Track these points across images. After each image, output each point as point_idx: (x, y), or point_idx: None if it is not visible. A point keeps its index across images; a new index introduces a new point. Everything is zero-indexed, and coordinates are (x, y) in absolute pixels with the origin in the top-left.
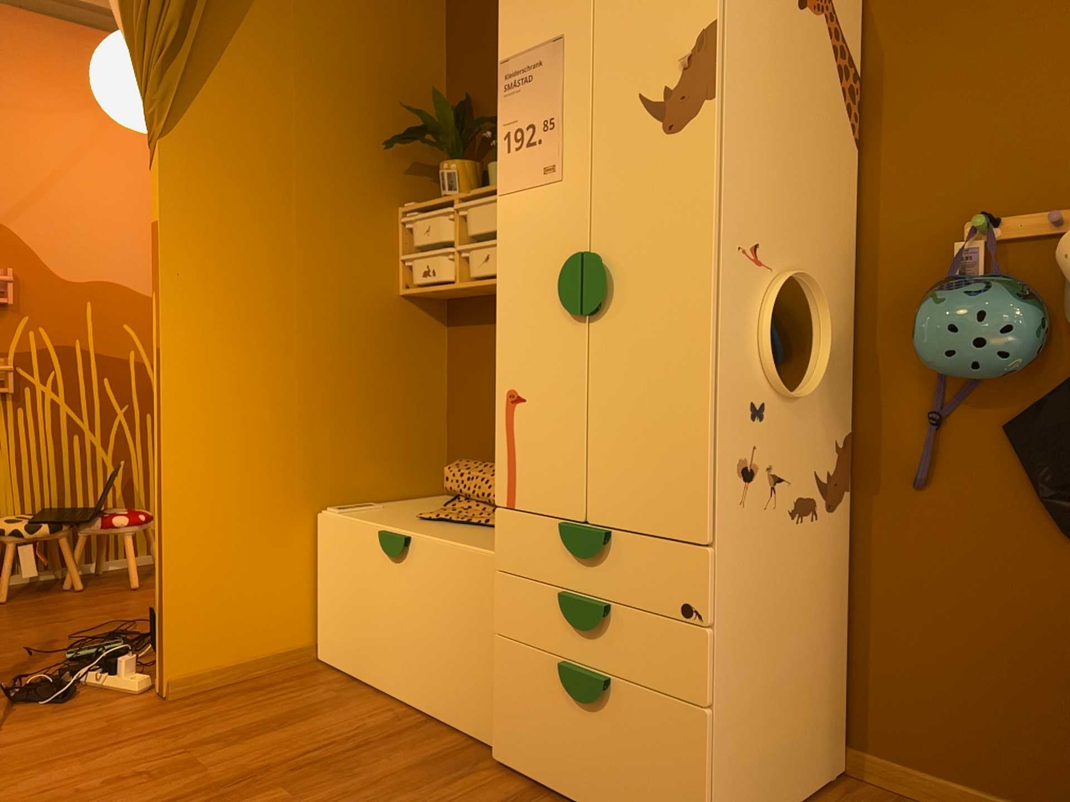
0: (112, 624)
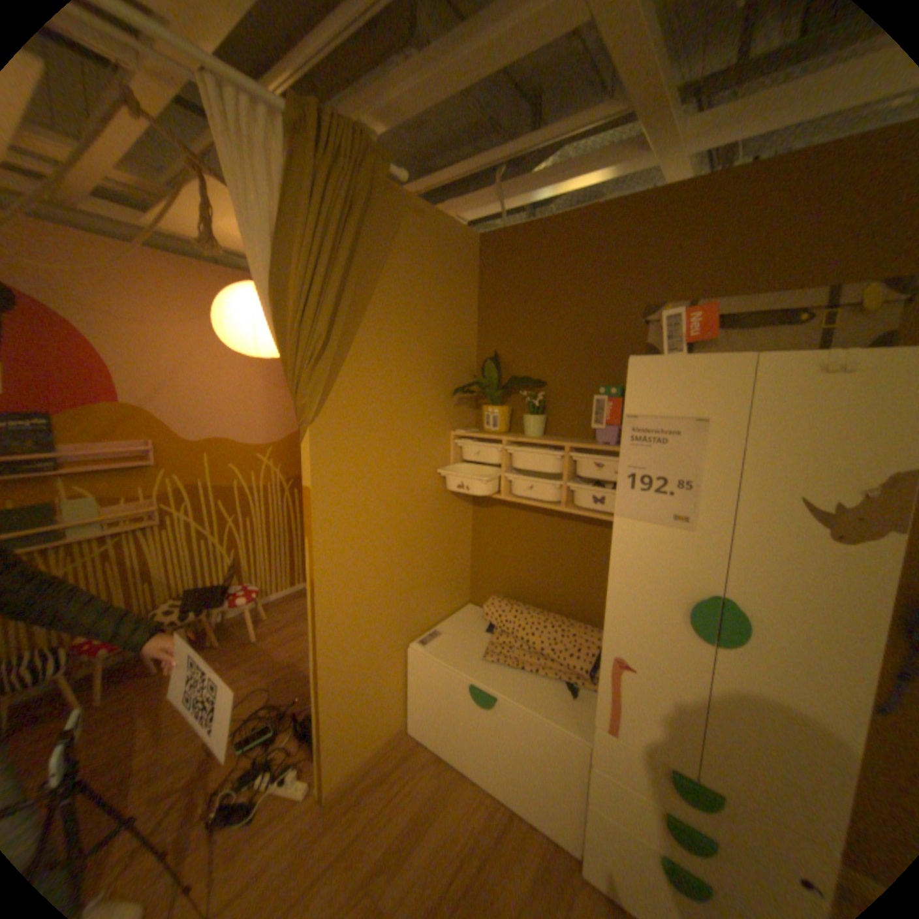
0: (253, 696)
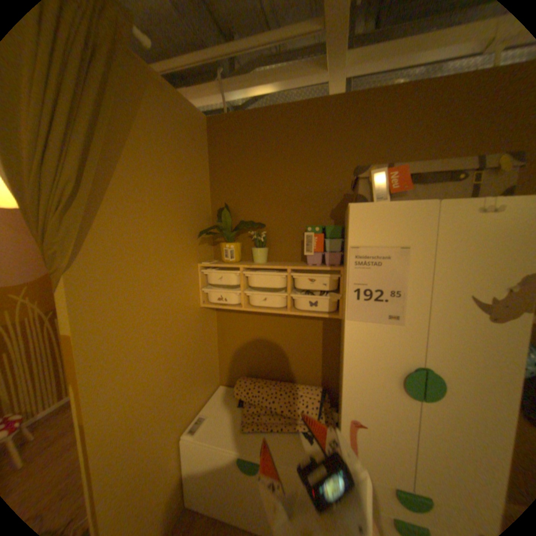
0: None
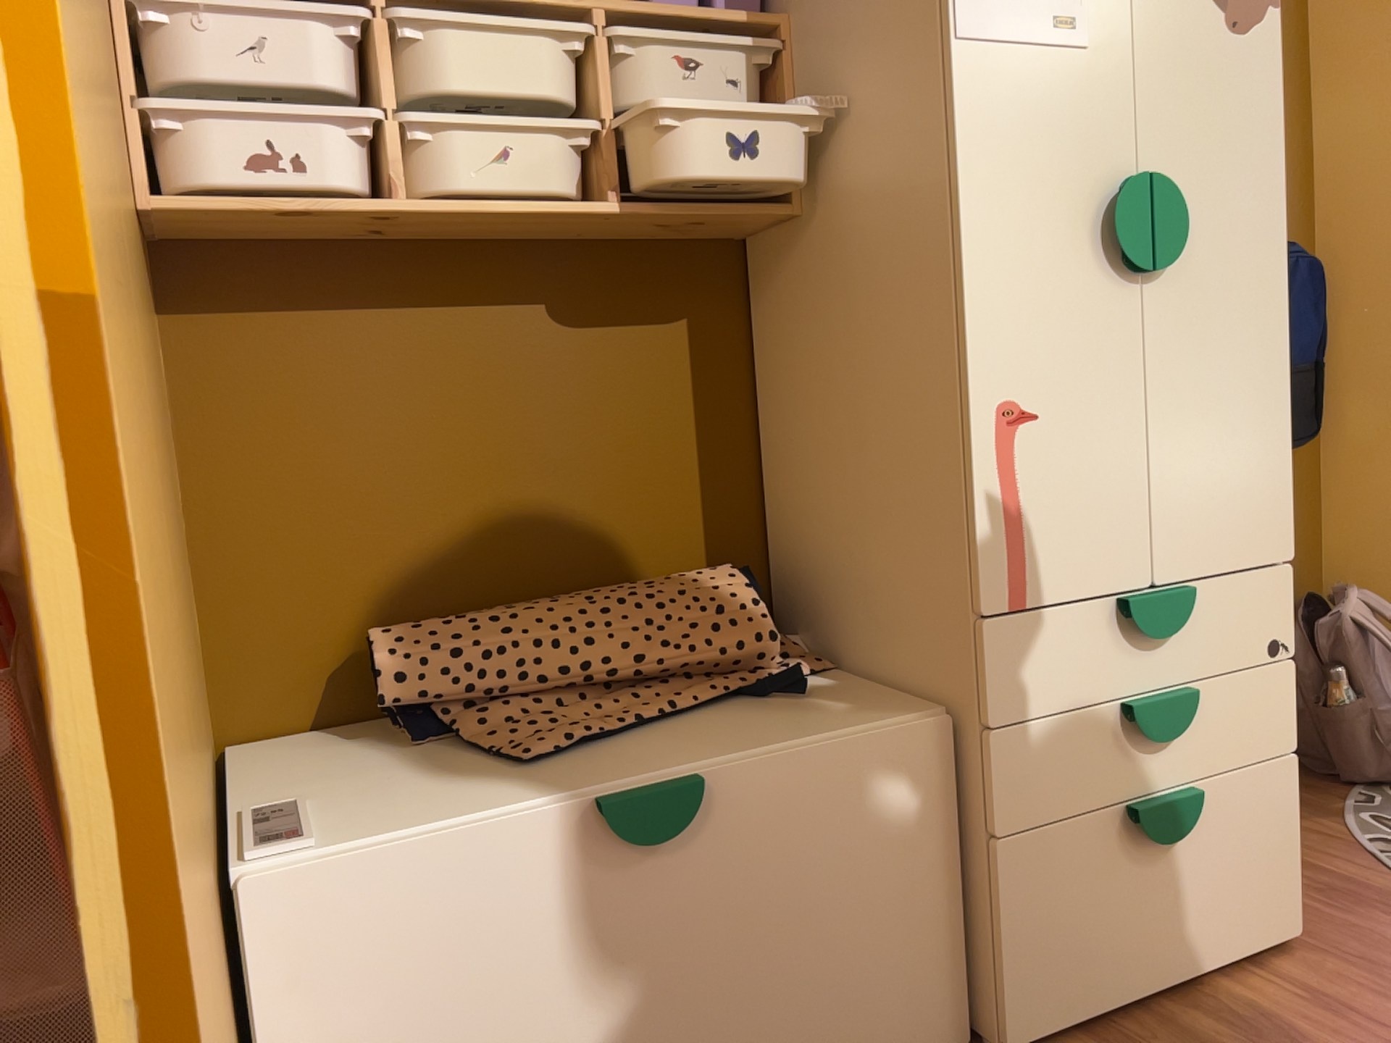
0: None
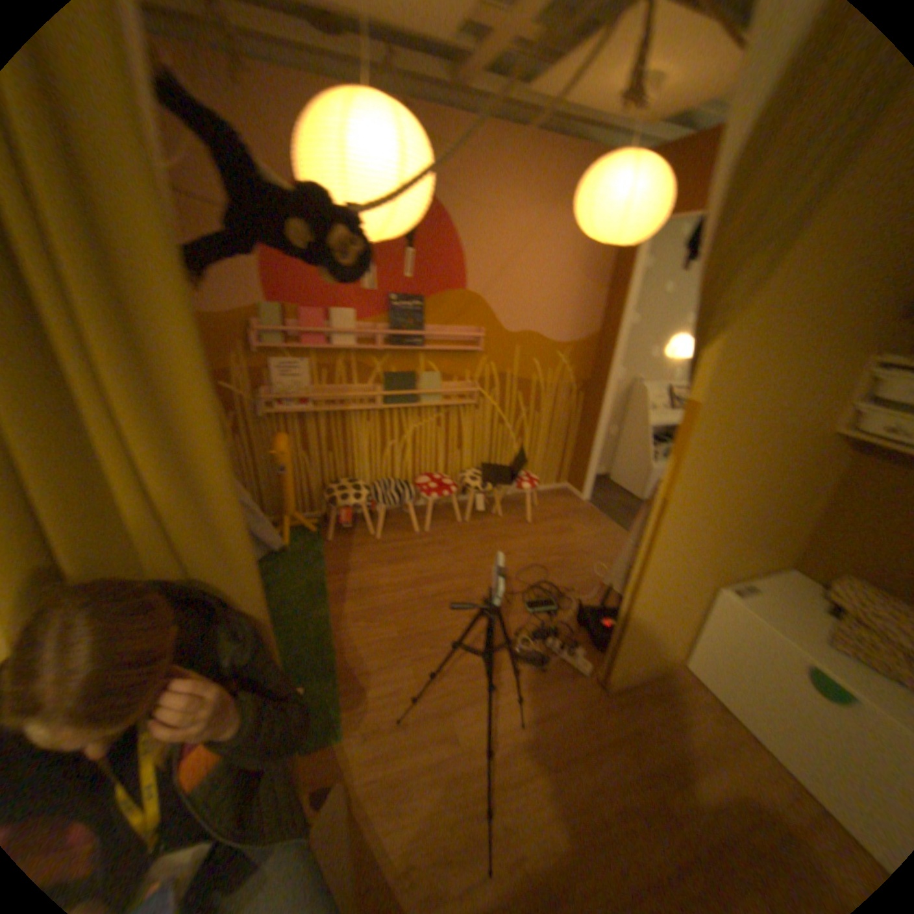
0: (535, 569)
